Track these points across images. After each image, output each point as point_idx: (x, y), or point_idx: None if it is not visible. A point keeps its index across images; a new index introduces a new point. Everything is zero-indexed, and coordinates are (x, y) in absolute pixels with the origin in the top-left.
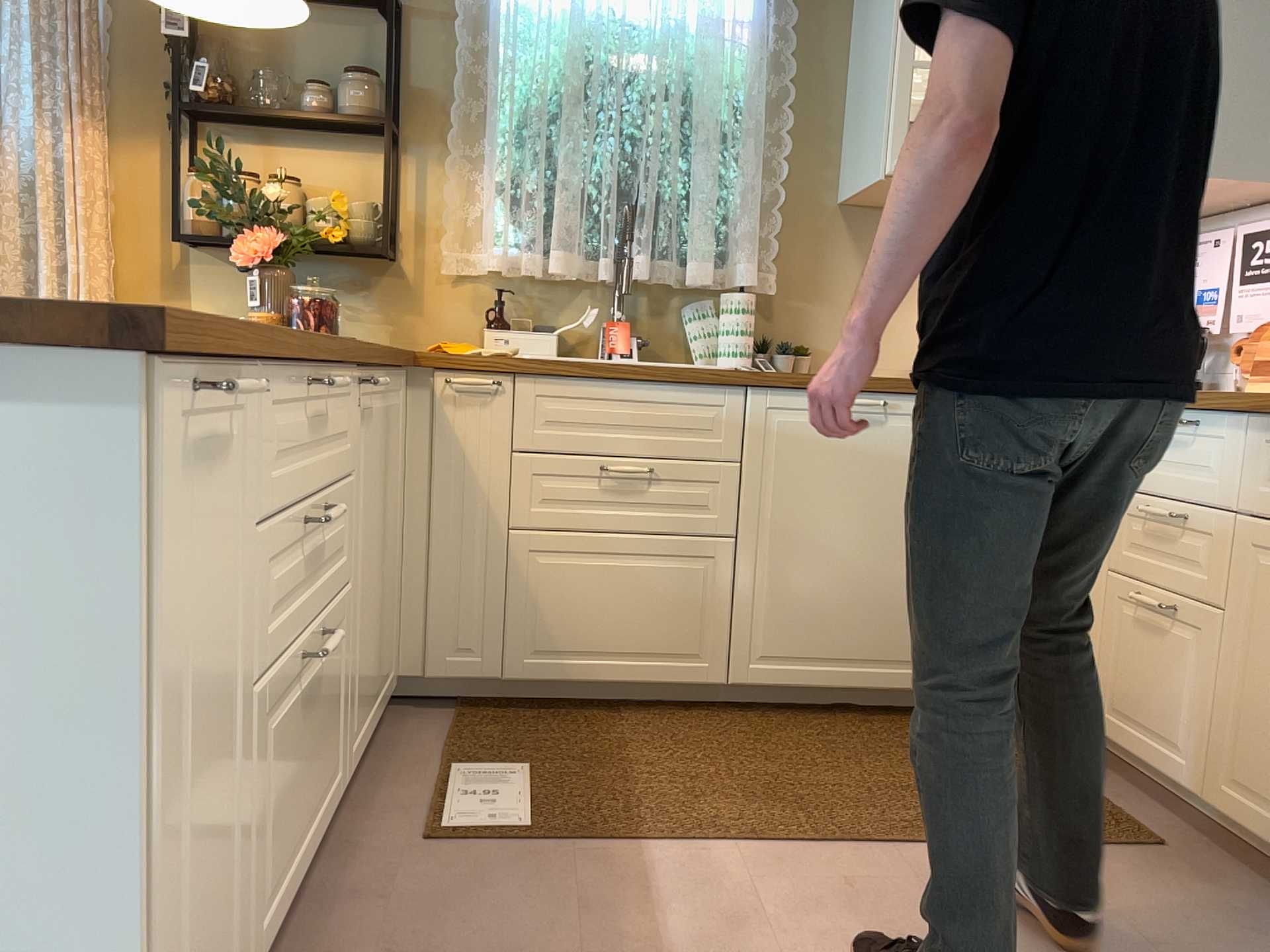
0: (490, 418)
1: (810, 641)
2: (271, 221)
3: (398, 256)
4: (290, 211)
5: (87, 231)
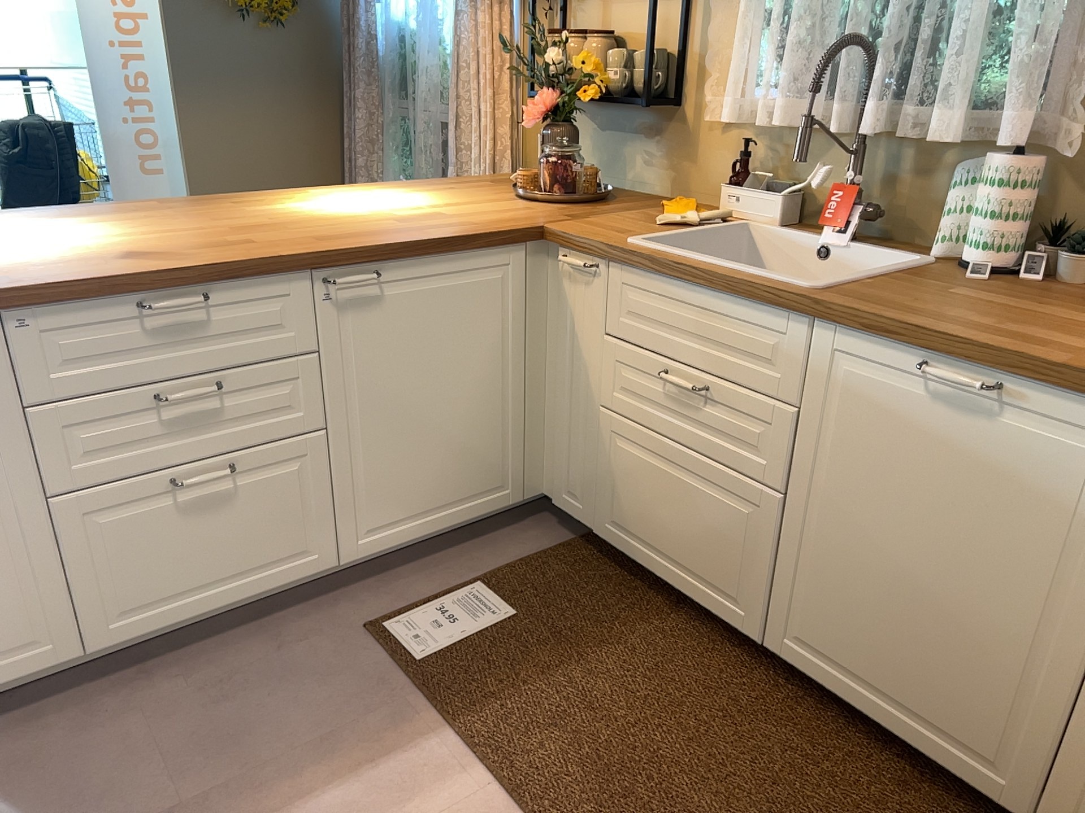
0: (592, 298)
1: (850, 651)
2: (549, 84)
3: (678, 103)
4: (571, 71)
5: (487, 91)
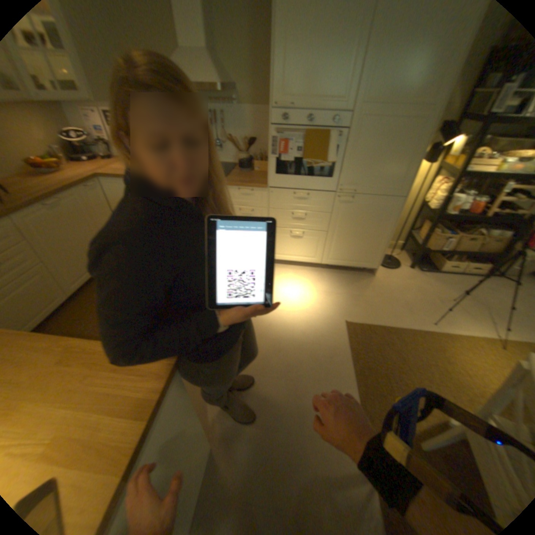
0: None
1: (81, 272)
2: None
3: None
4: None
5: None
